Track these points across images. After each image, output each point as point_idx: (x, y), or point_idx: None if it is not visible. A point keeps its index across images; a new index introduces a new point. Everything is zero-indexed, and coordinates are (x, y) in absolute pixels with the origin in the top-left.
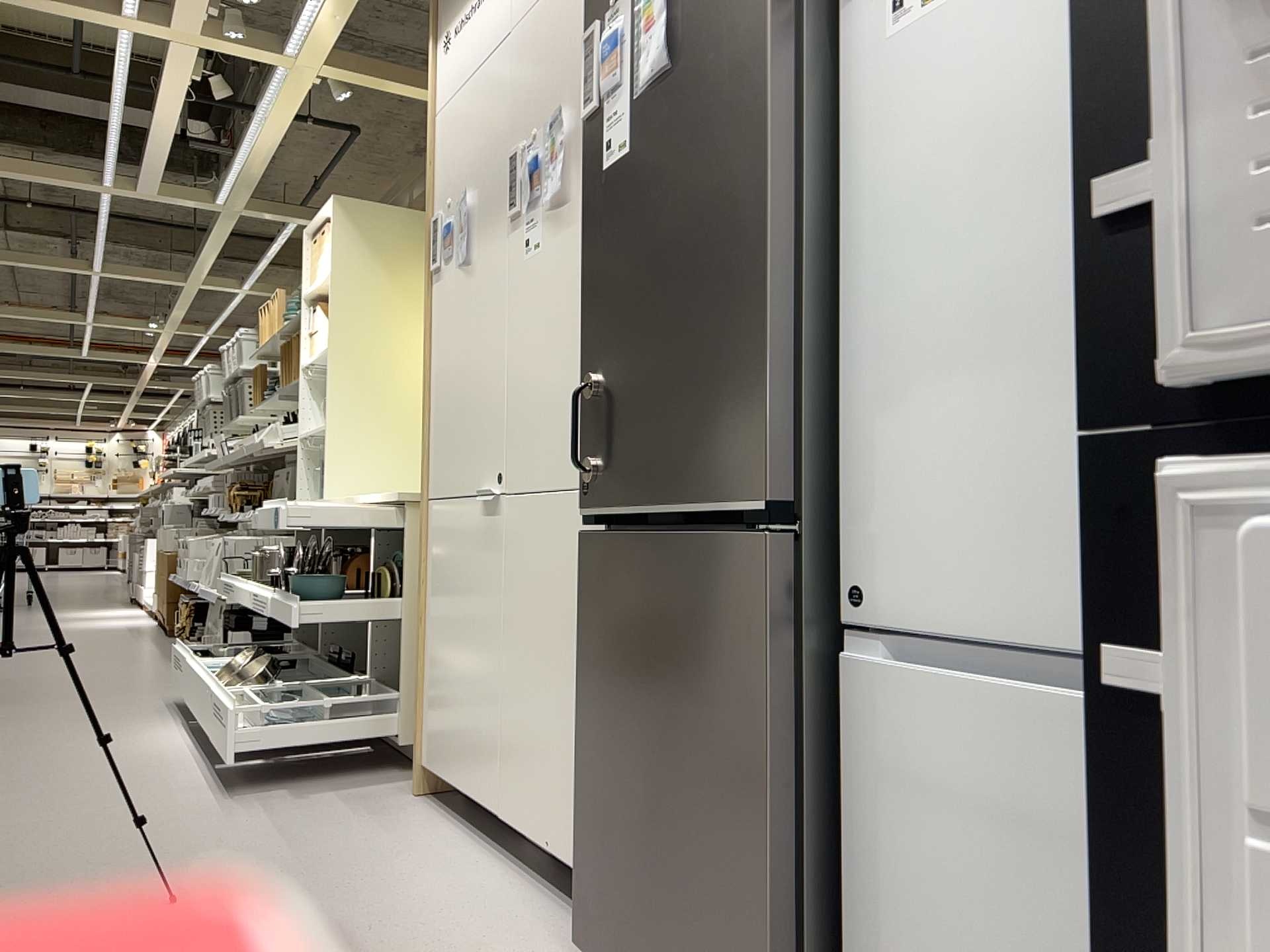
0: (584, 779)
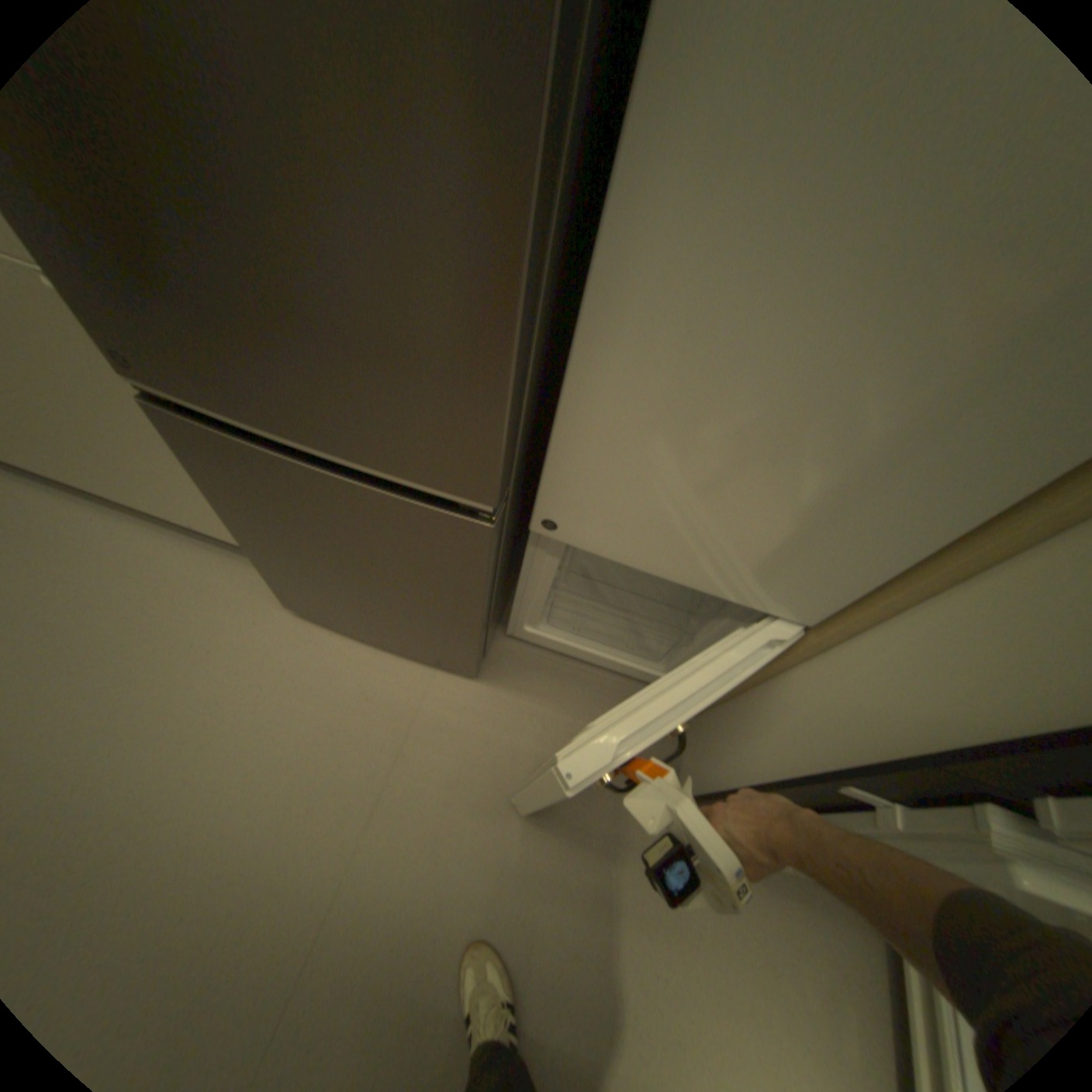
0: (256, 551)
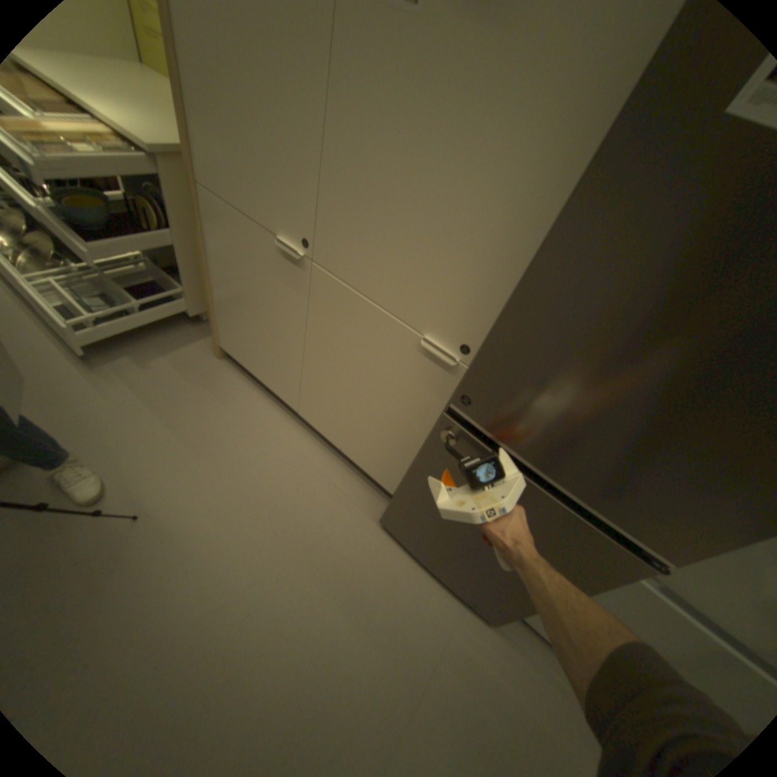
0: (406, 492)
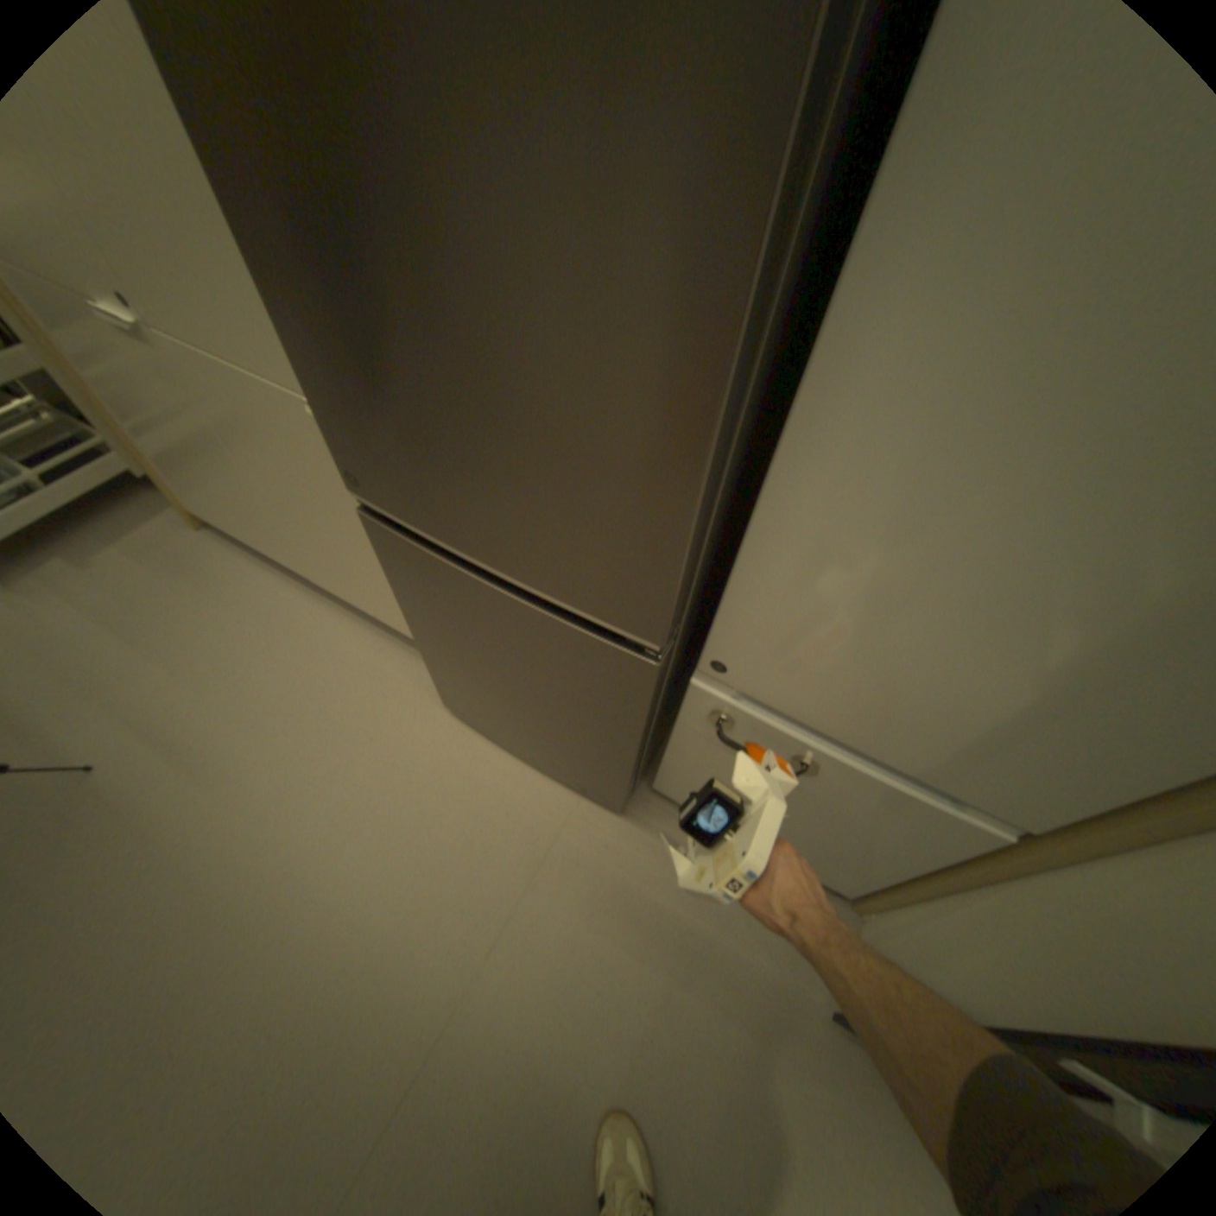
0: (429, 650)
